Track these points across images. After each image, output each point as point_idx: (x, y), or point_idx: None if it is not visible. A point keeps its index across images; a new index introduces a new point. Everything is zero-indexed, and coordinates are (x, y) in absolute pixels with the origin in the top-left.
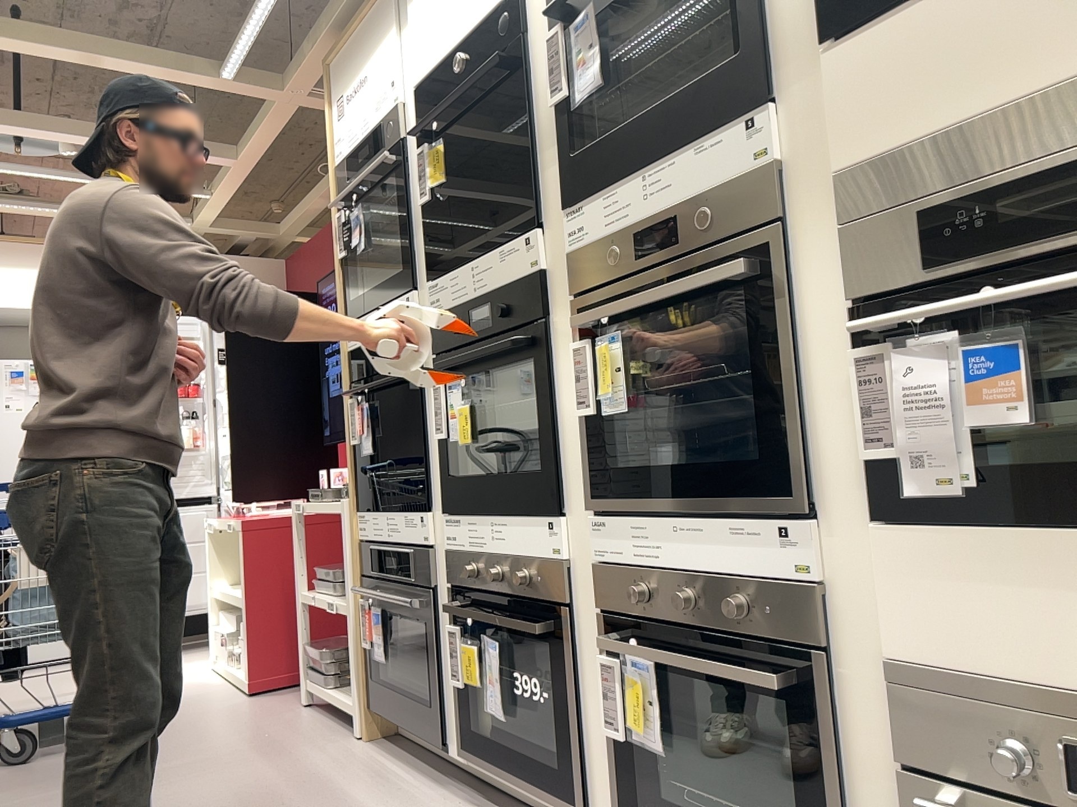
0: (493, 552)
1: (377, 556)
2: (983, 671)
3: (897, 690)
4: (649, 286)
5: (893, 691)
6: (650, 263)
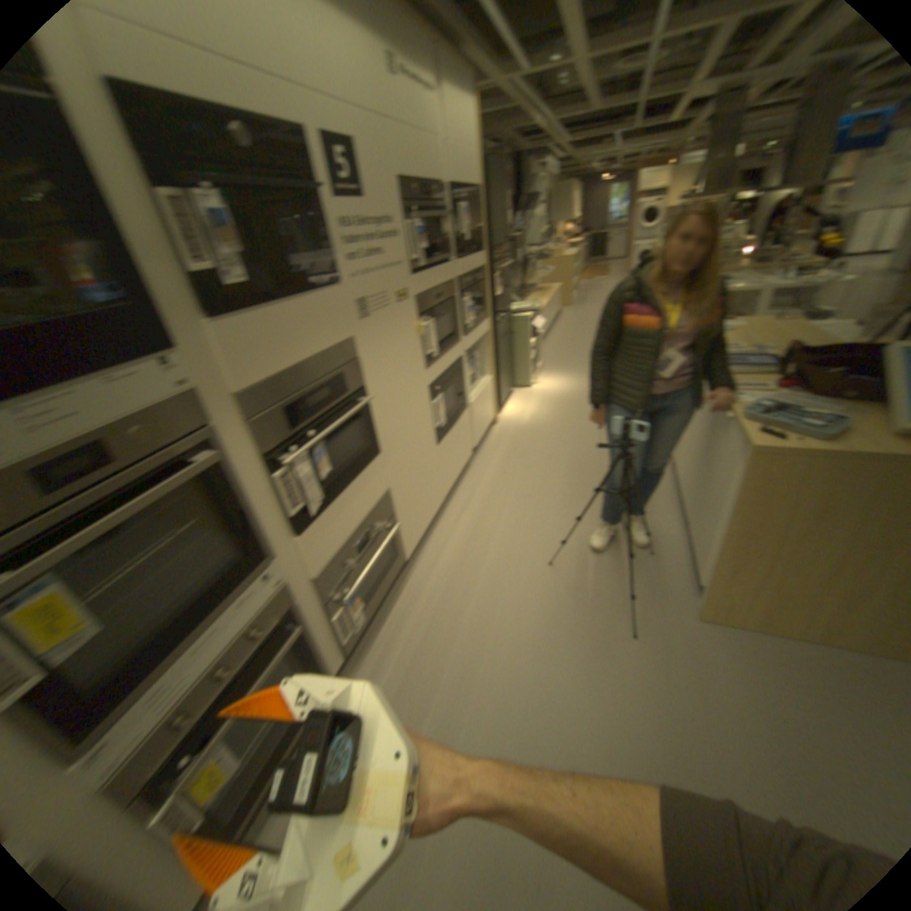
0: None
1: None
2: (336, 552)
3: (320, 584)
4: (86, 509)
5: (319, 587)
6: (73, 489)
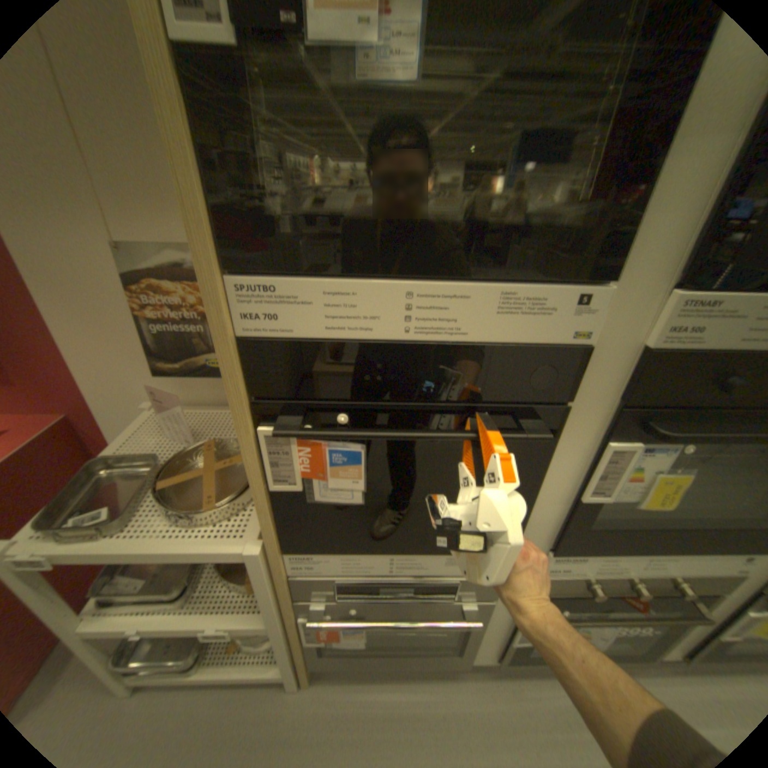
0: (642, 575)
1: (356, 586)
2: None
3: None
4: None
5: None
6: None
